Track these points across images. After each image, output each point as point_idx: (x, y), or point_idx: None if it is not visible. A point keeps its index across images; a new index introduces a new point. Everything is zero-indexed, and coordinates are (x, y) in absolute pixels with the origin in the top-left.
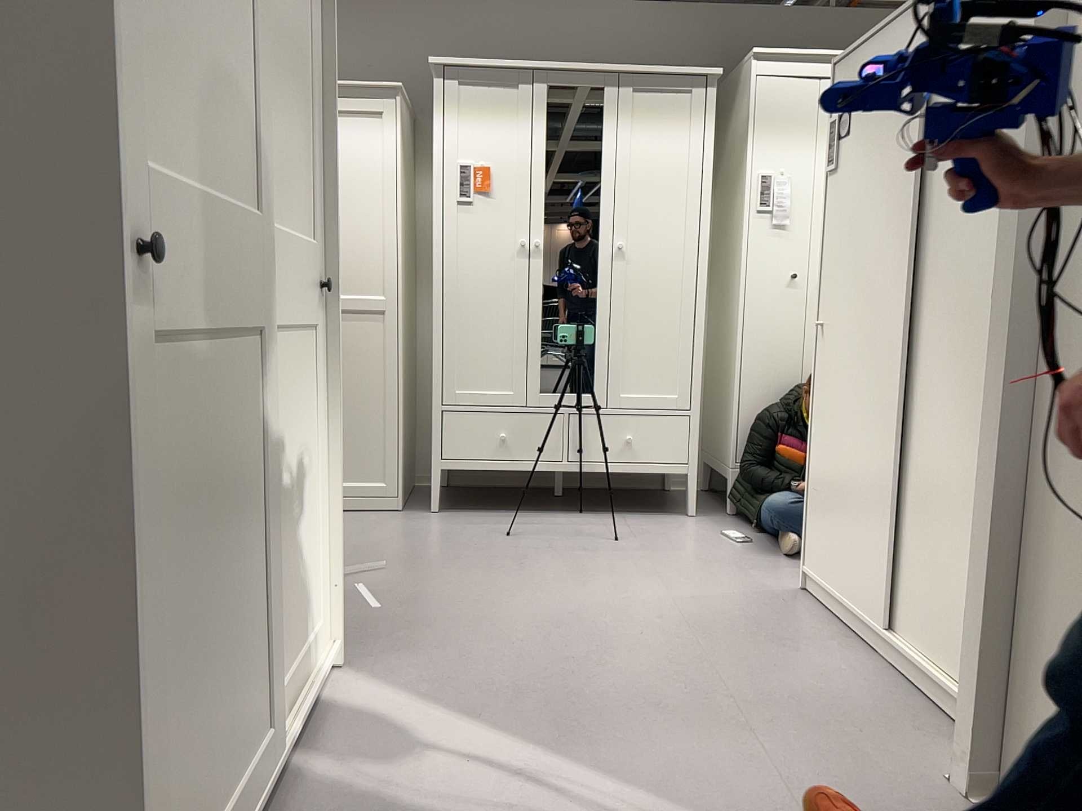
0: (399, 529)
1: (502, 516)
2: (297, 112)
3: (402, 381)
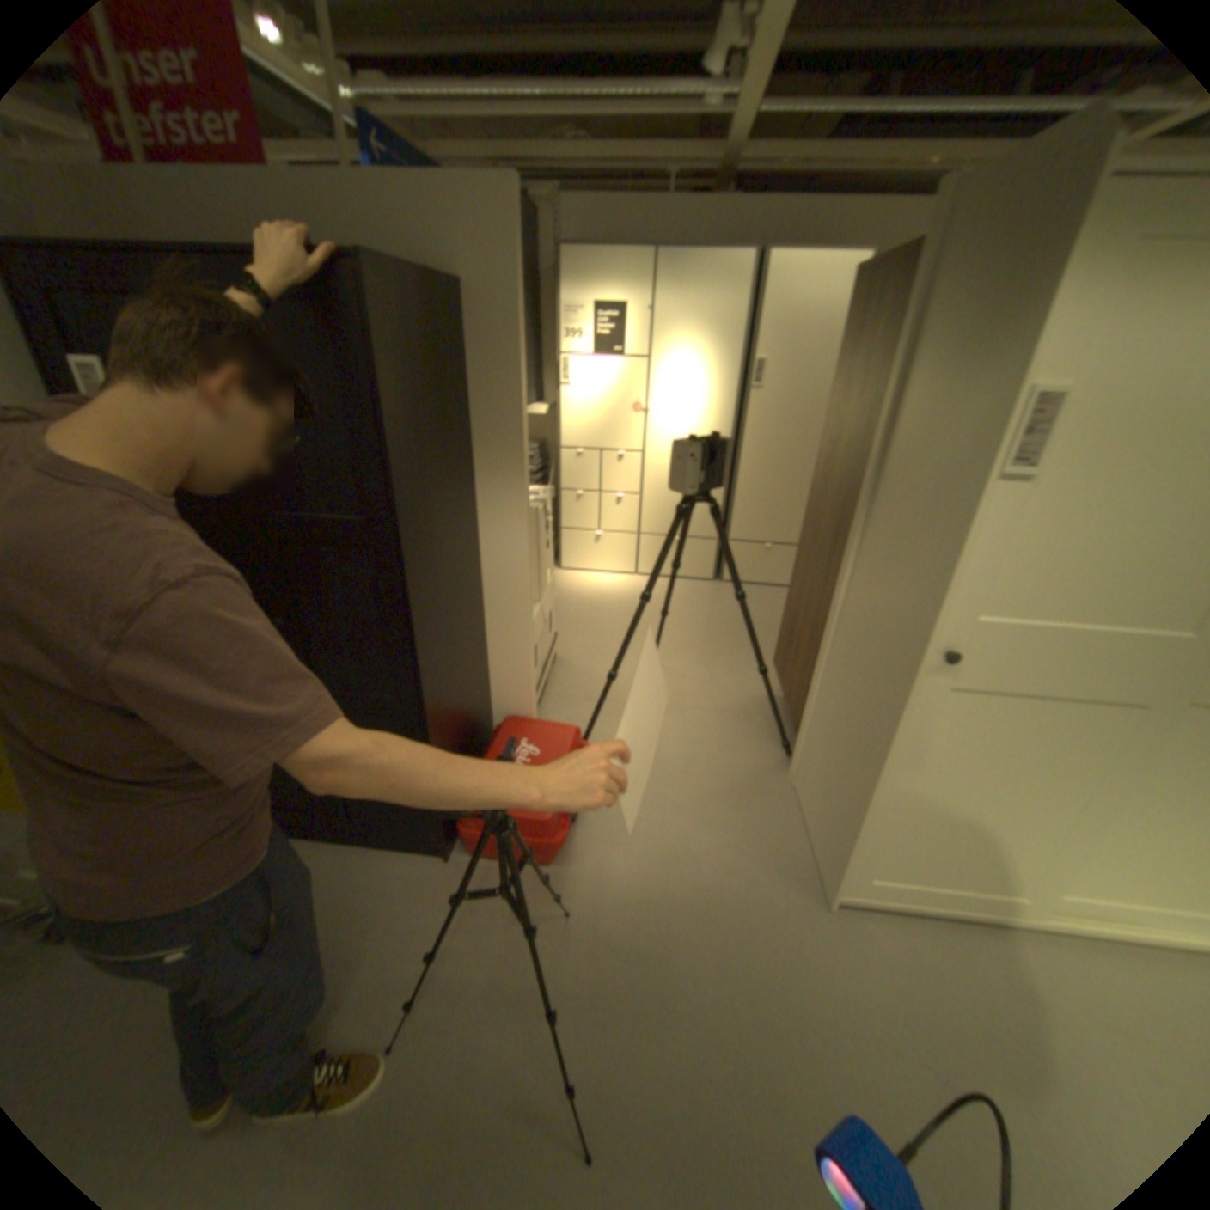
0: None
1: None
2: None
3: None
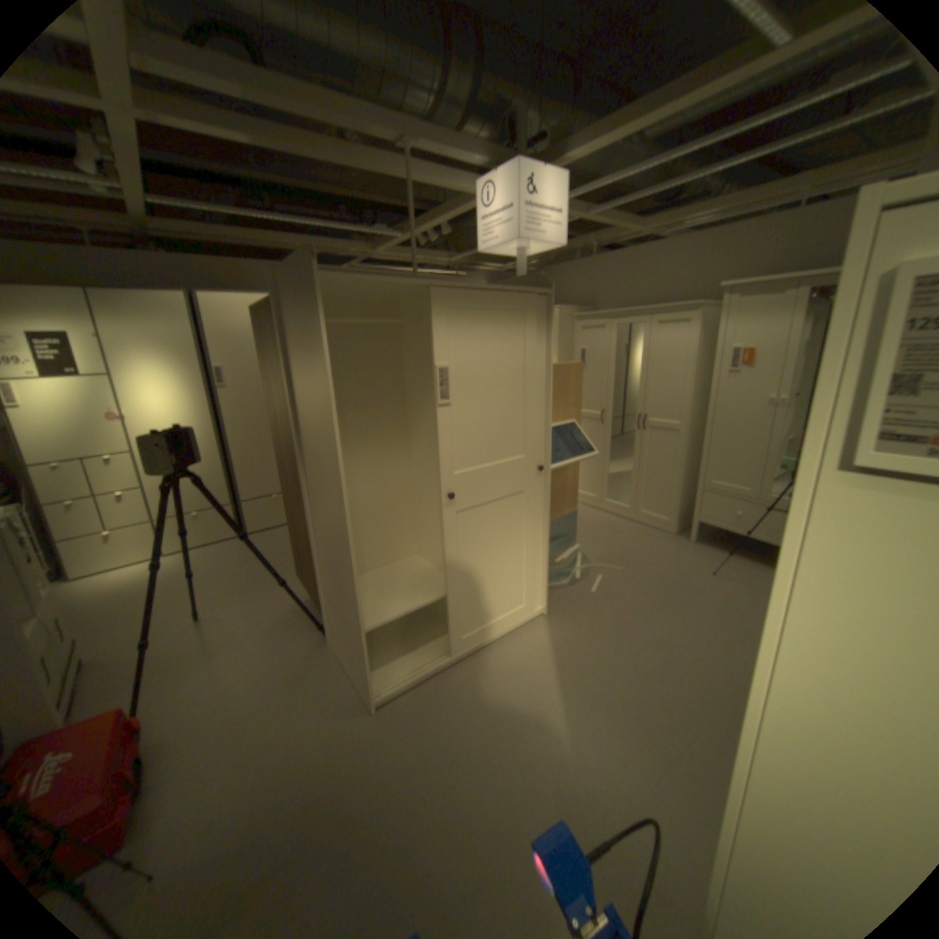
0: (661, 547)
1: (732, 558)
2: (520, 404)
3: (687, 468)
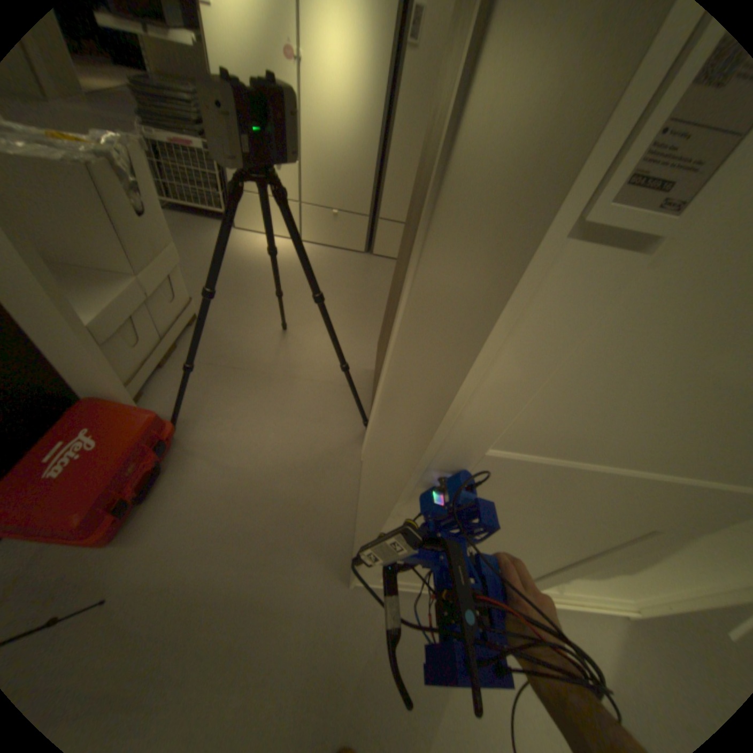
0: None
1: None
2: None
3: None
